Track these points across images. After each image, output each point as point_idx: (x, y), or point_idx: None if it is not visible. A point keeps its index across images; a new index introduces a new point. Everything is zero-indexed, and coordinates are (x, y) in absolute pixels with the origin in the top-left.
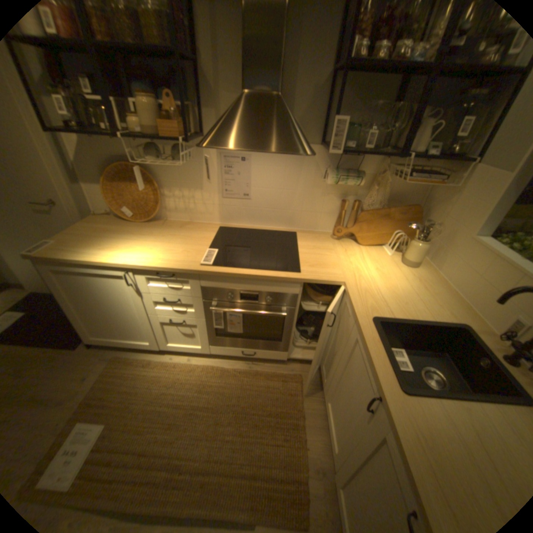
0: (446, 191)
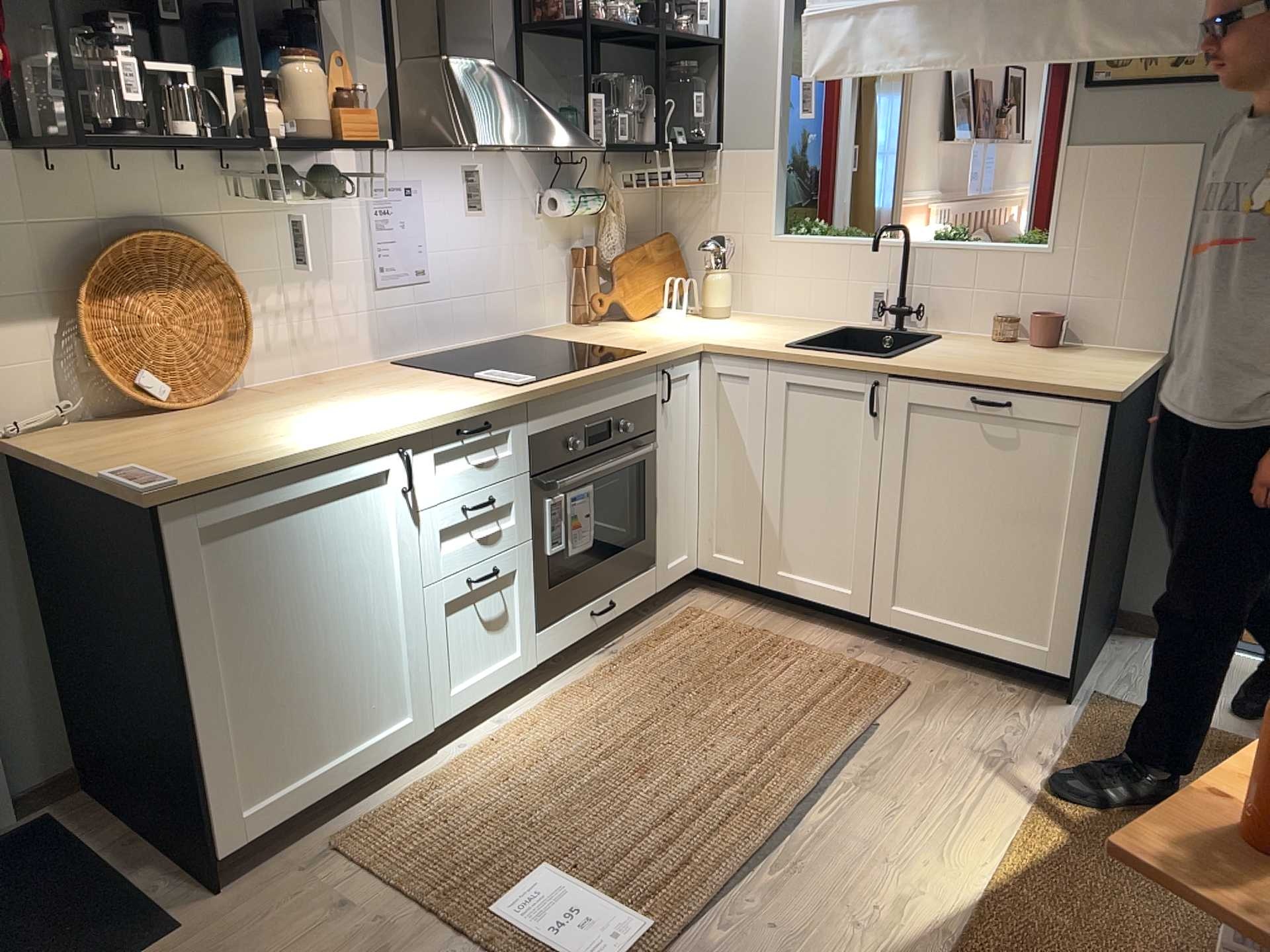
0: (693, 201)
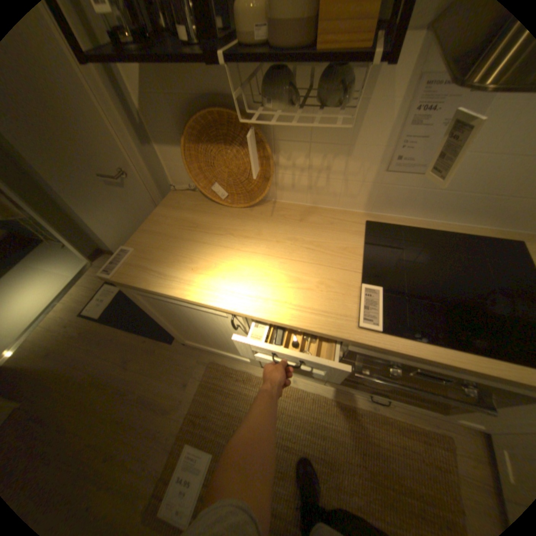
0: None
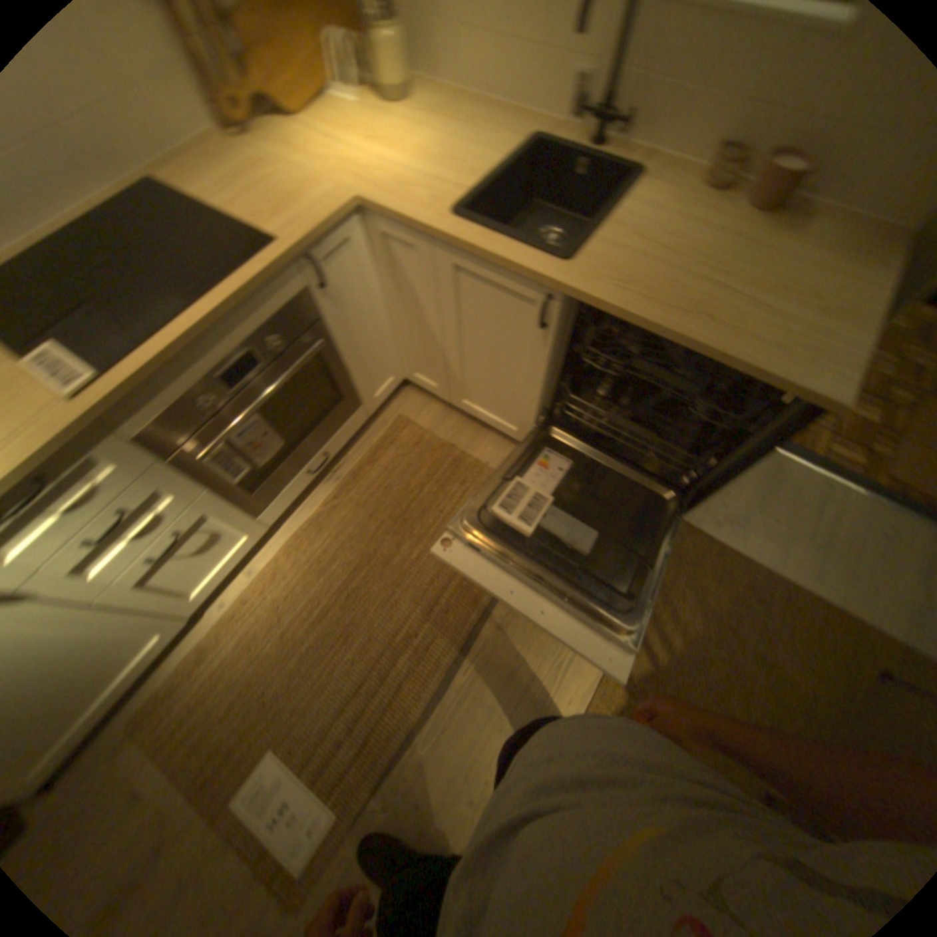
0: None
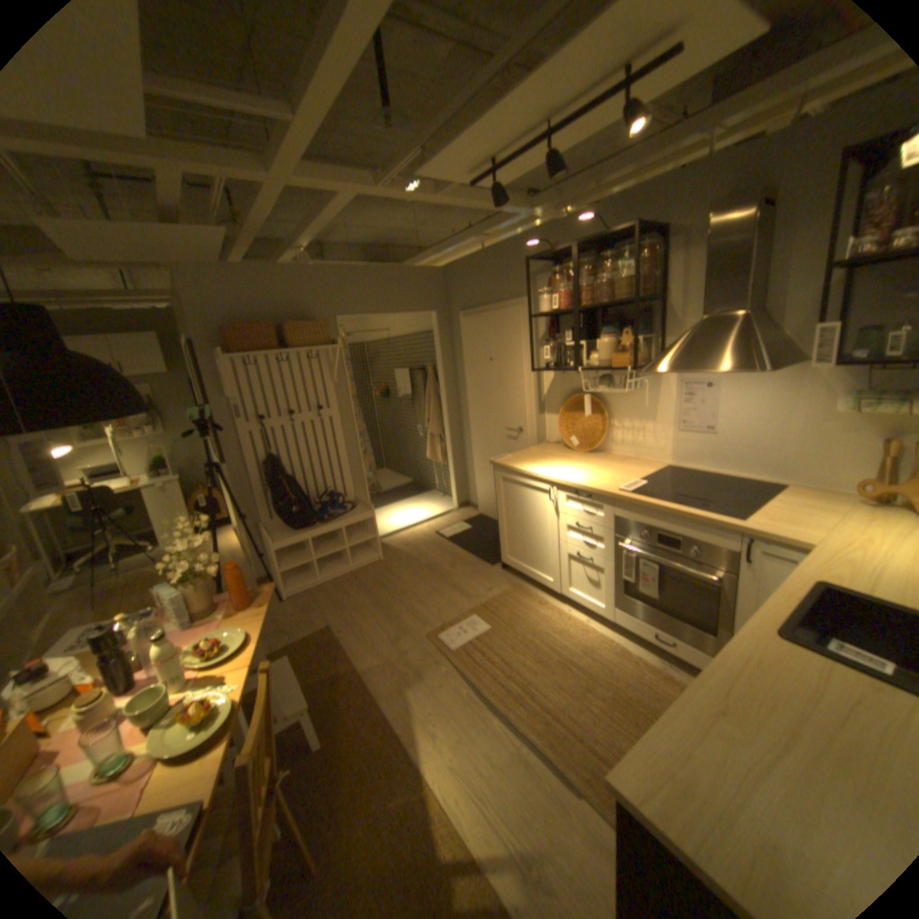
0: None
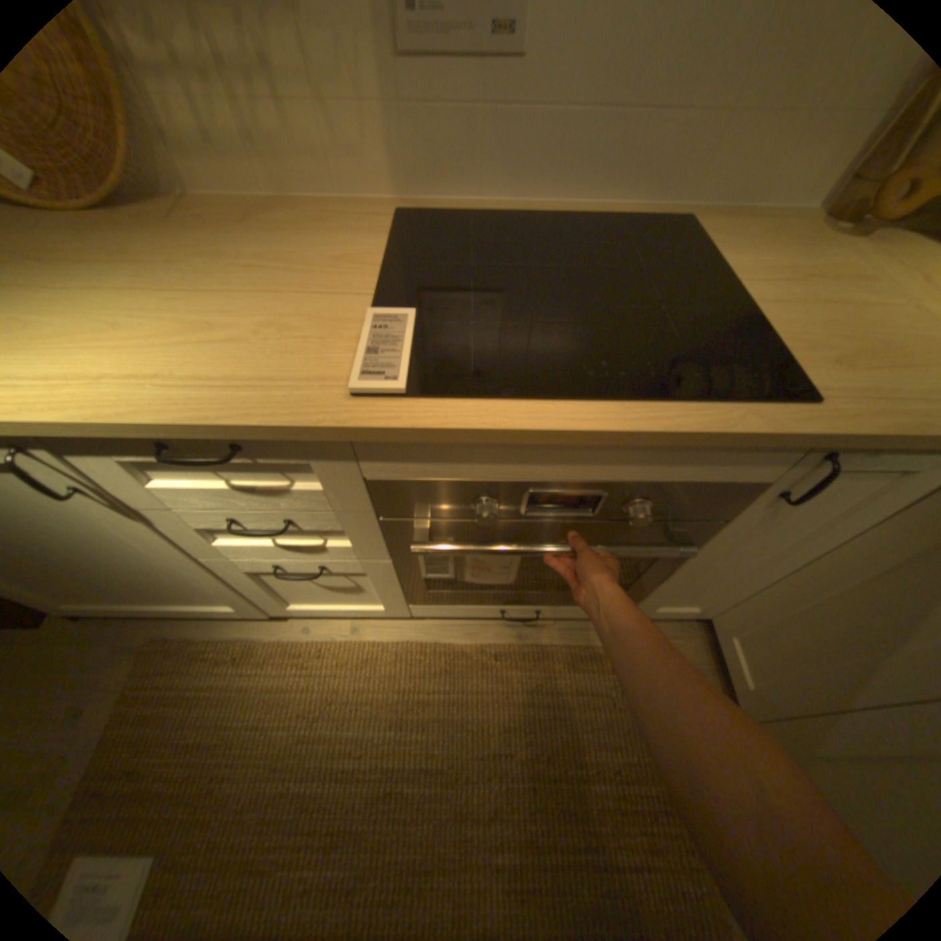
0: None
